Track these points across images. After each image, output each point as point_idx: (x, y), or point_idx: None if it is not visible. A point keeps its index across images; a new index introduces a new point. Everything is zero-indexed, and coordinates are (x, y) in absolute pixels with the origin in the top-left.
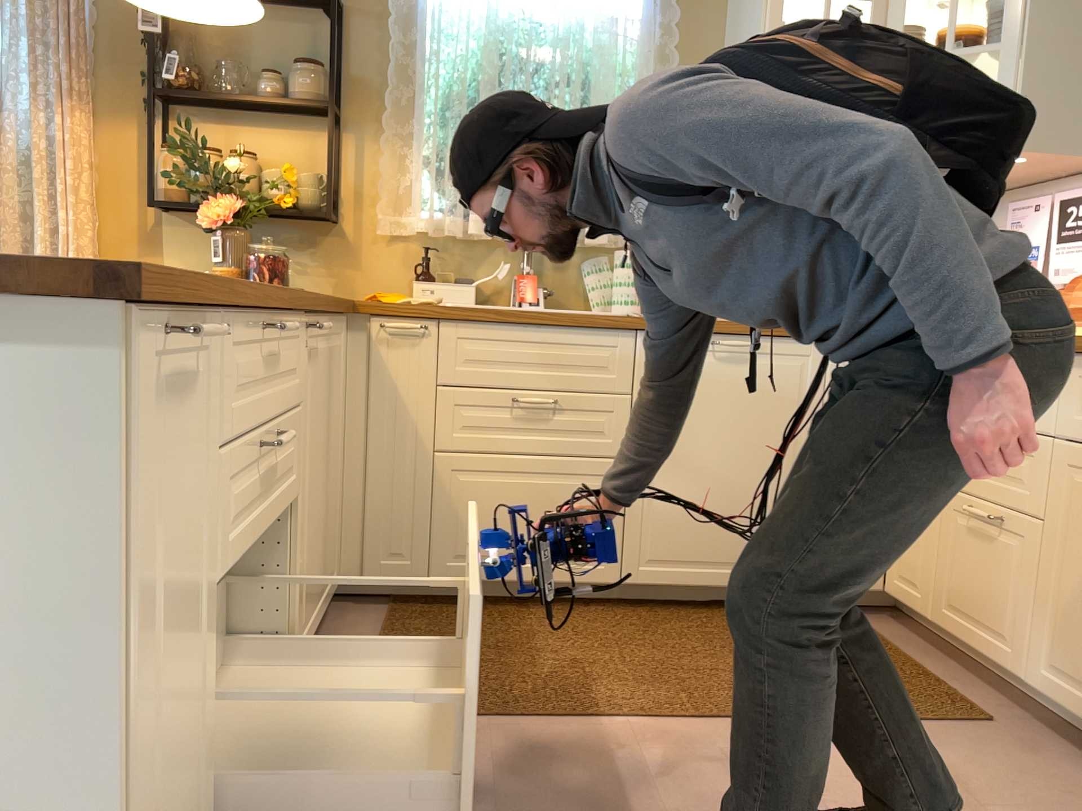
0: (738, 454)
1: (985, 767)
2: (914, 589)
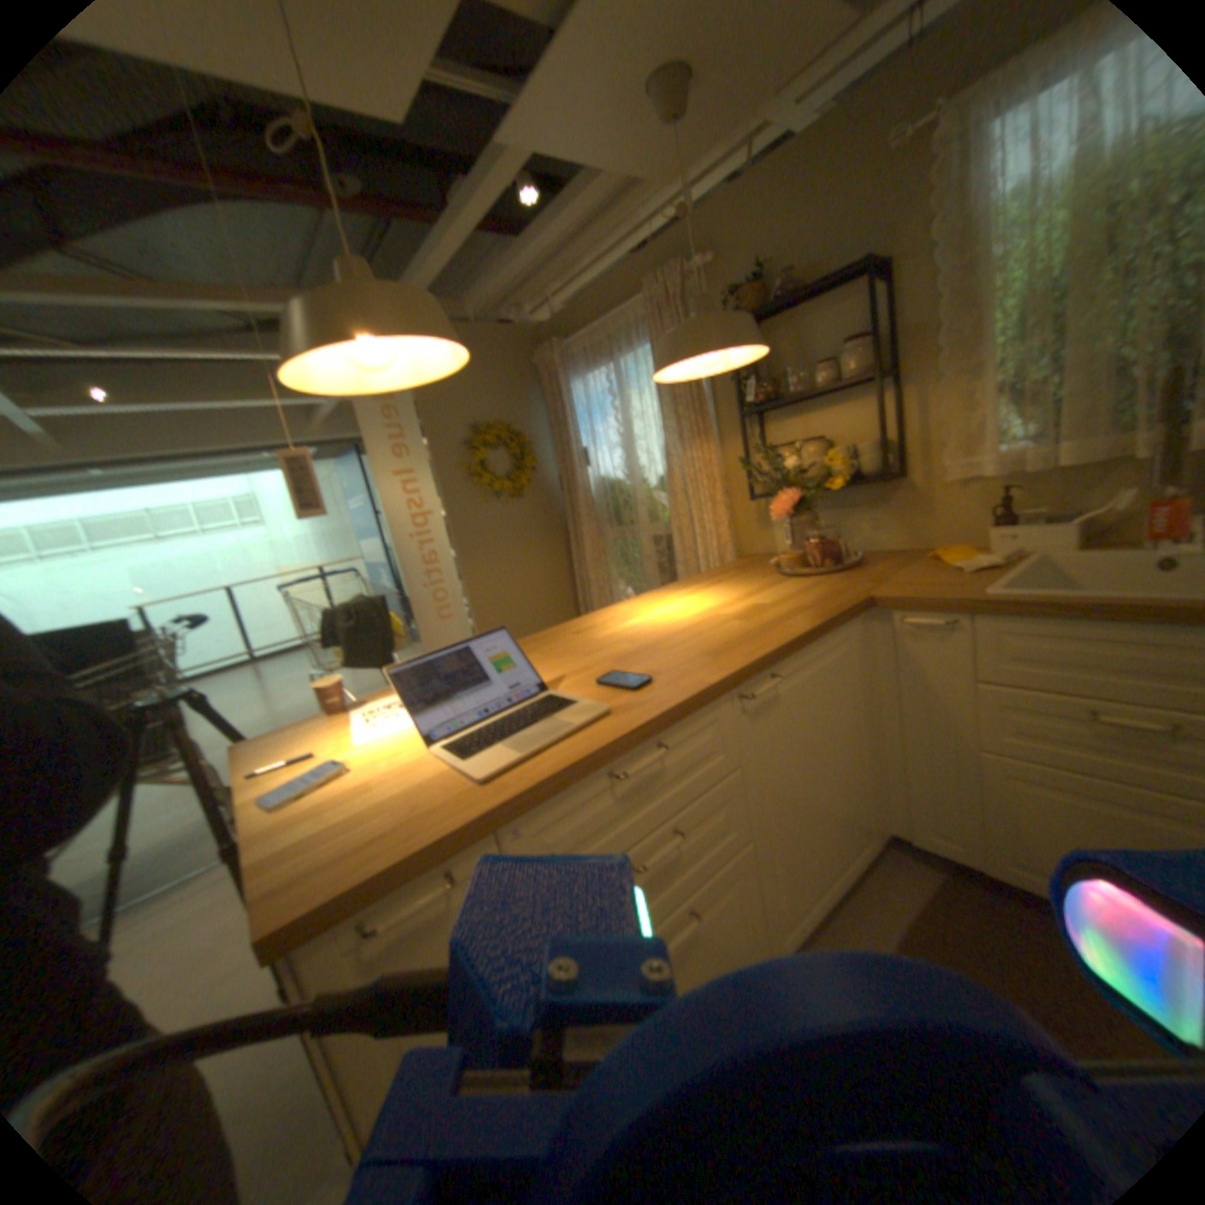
0: None
1: None
2: None
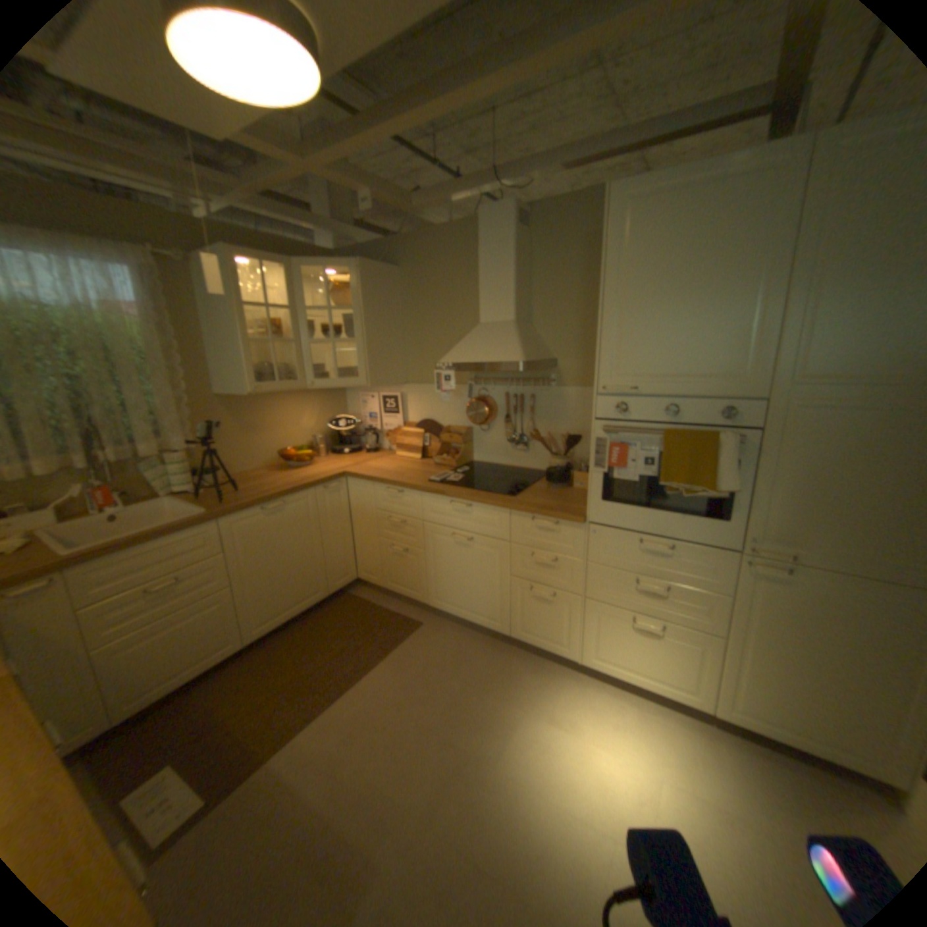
0: (284, 556)
1: (430, 648)
2: (371, 576)
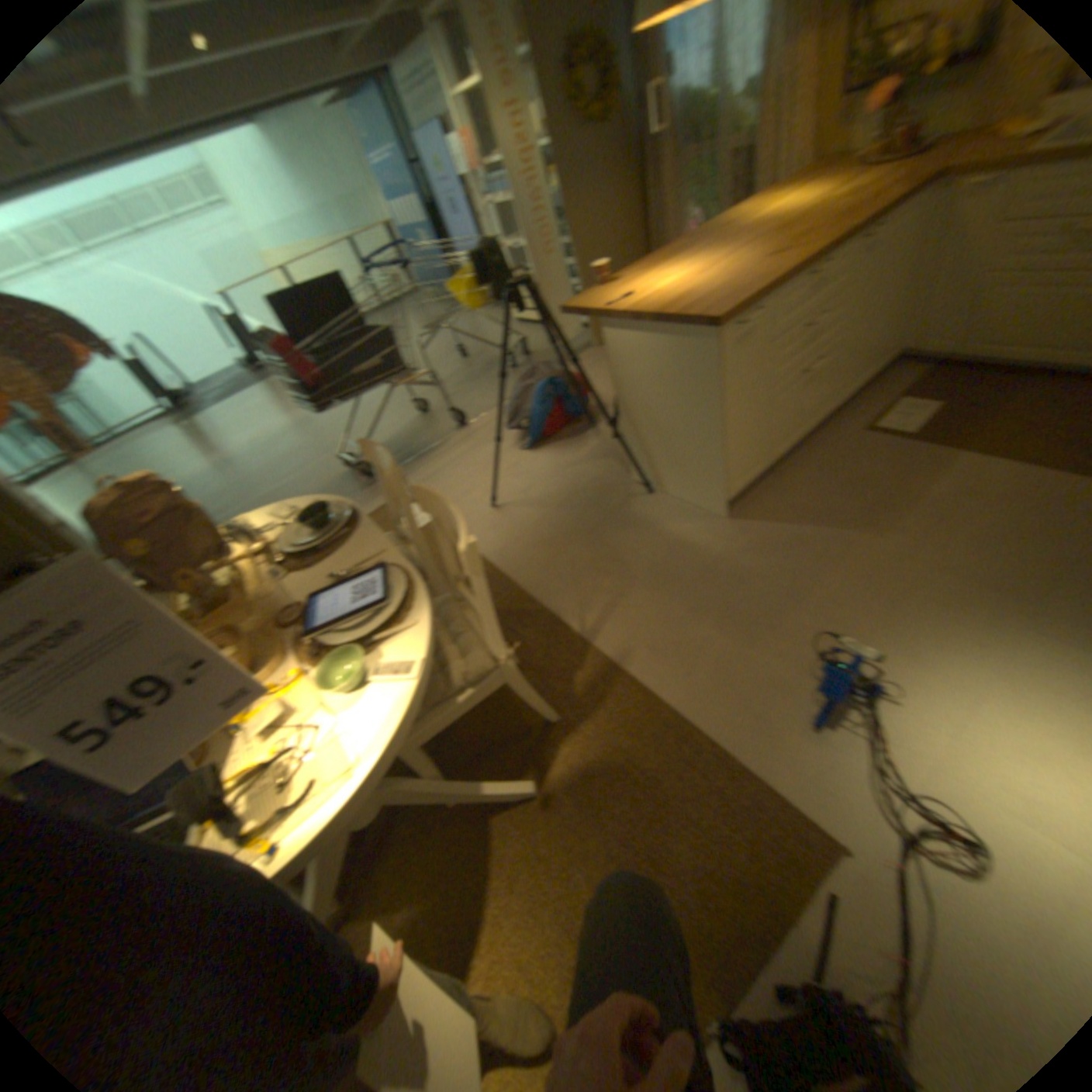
0: None
1: None
2: None
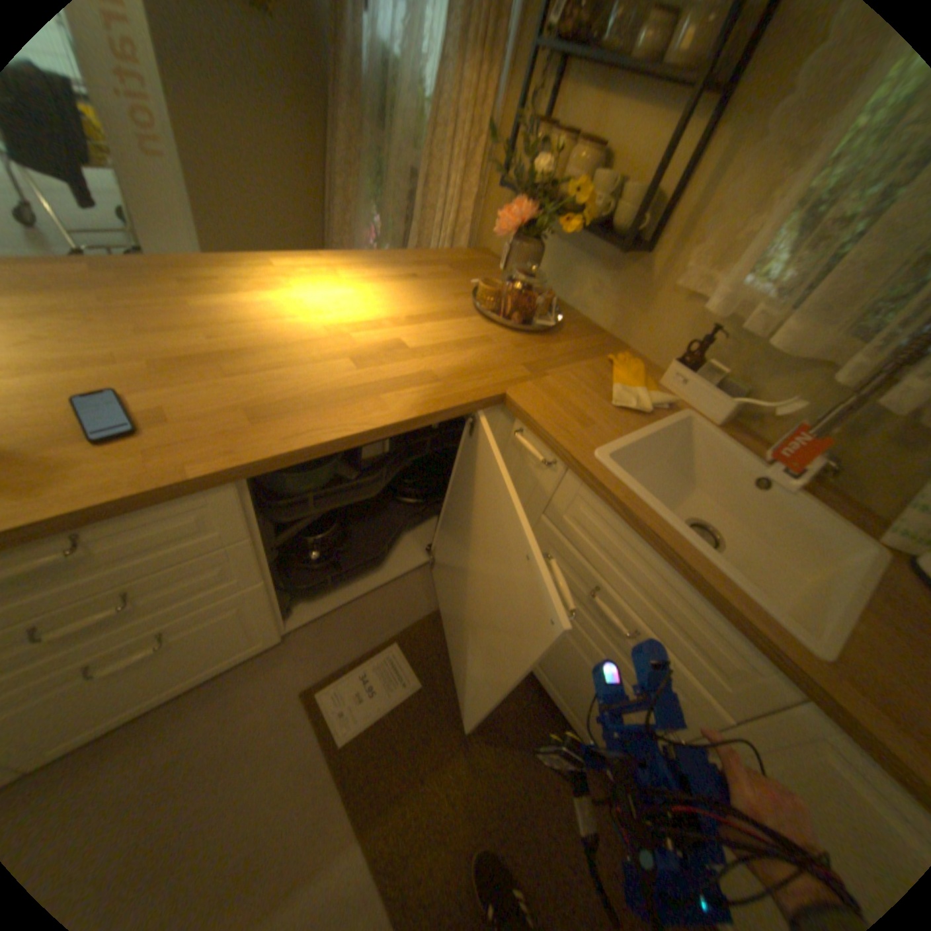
0: None
1: None
2: None
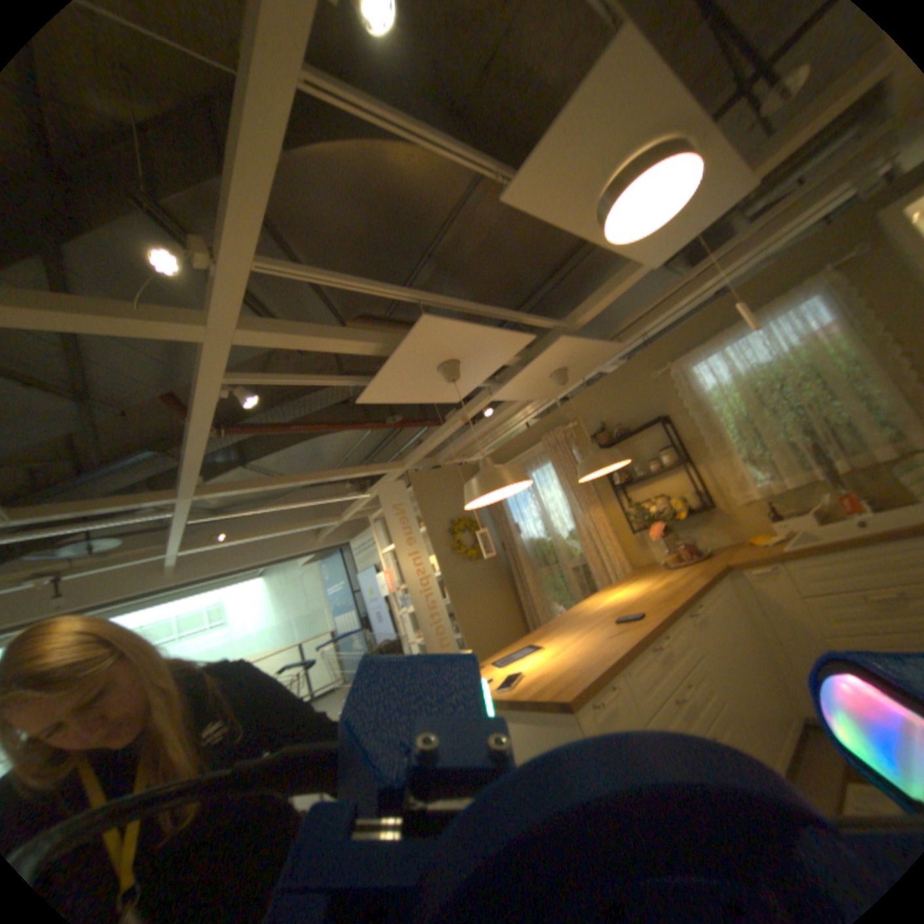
0: None
1: None
2: None
